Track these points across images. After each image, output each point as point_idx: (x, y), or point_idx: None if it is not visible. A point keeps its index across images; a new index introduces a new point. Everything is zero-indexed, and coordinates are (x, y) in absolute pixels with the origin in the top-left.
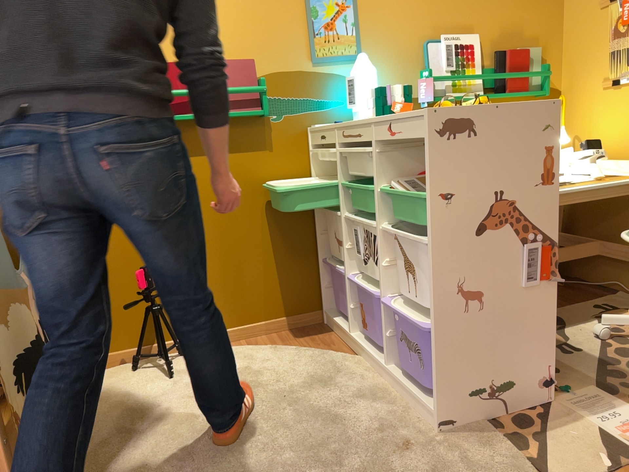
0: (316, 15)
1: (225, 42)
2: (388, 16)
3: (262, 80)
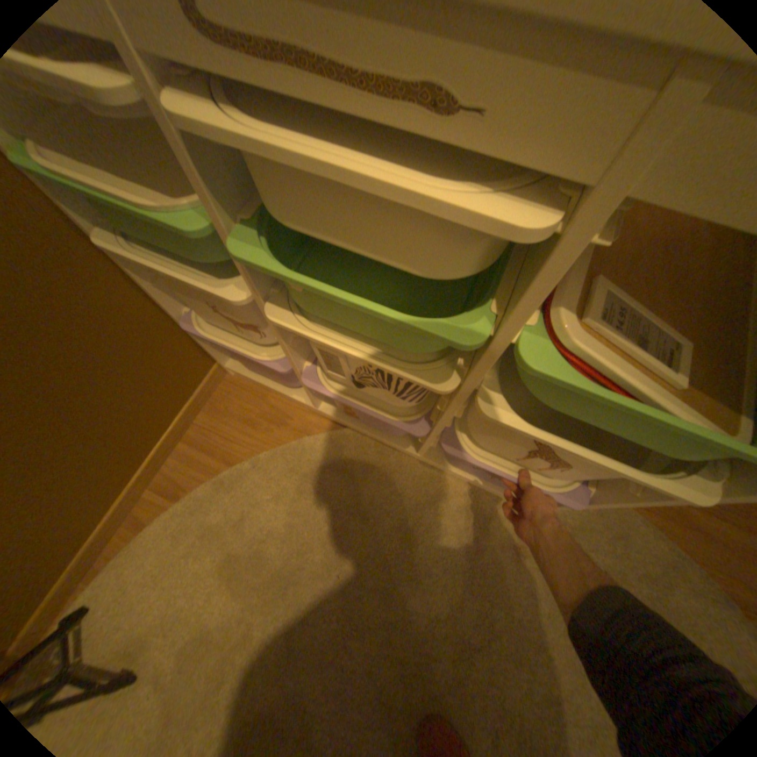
0: None
1: None
2: None
3: None
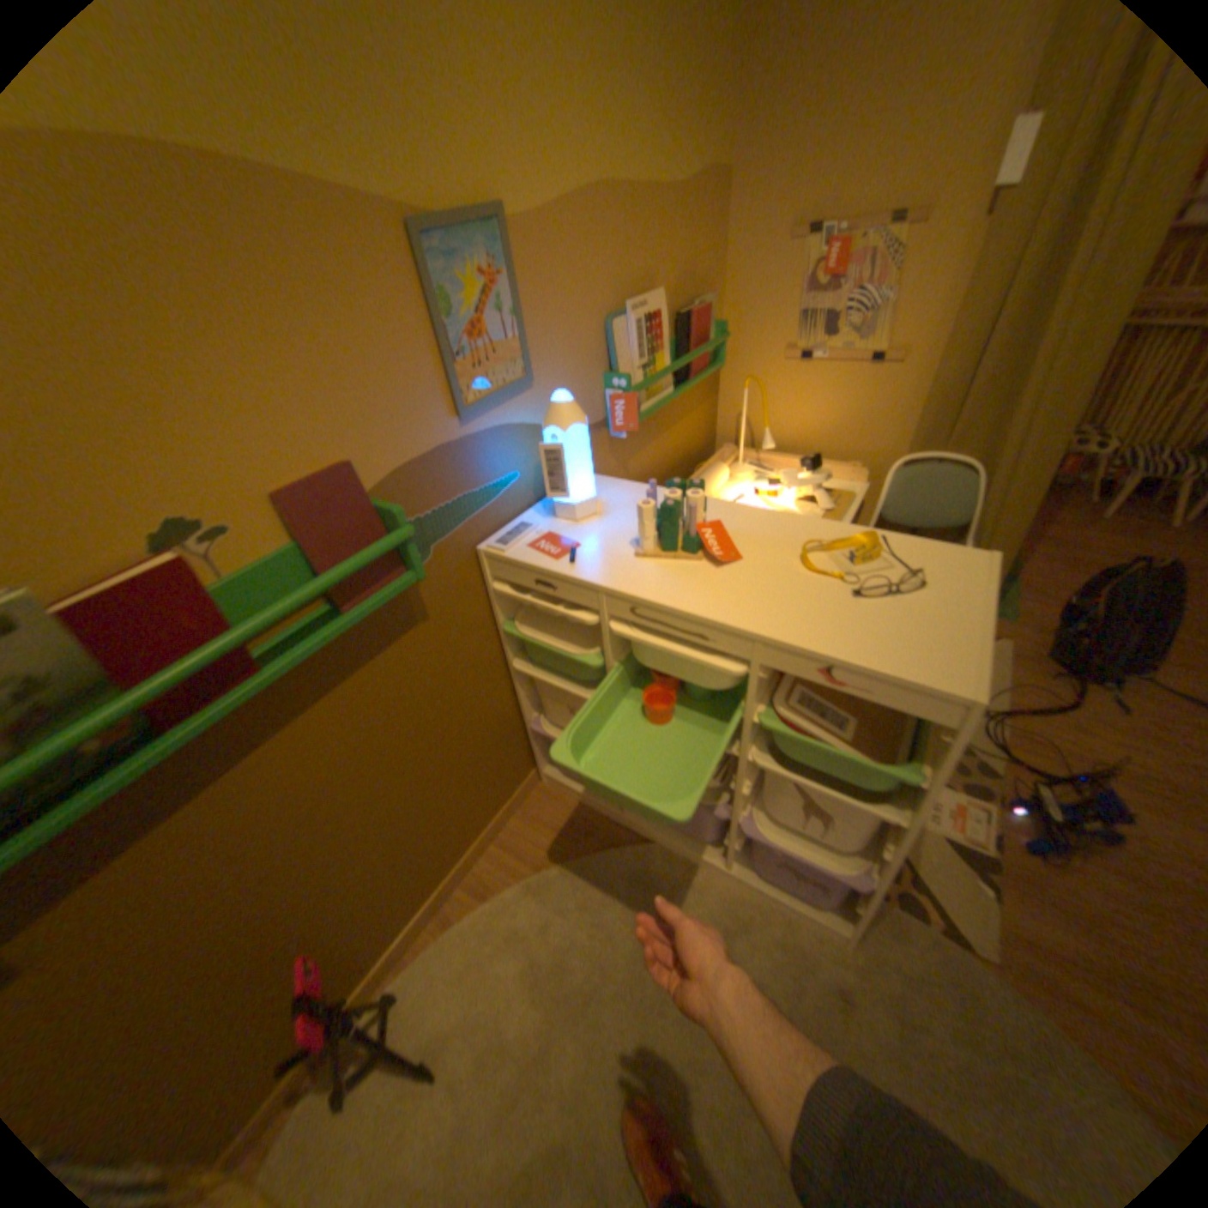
0: (448, 309)
1: (262, 441)
2: (558, 278)
3: (397, 513)
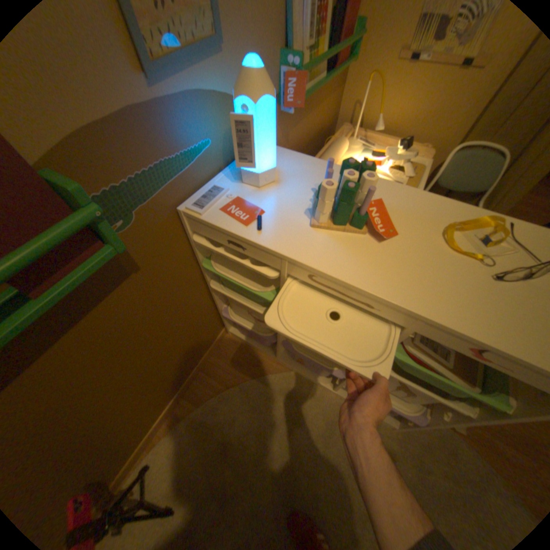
0: None
1: None
2: None
3: (74, 190)
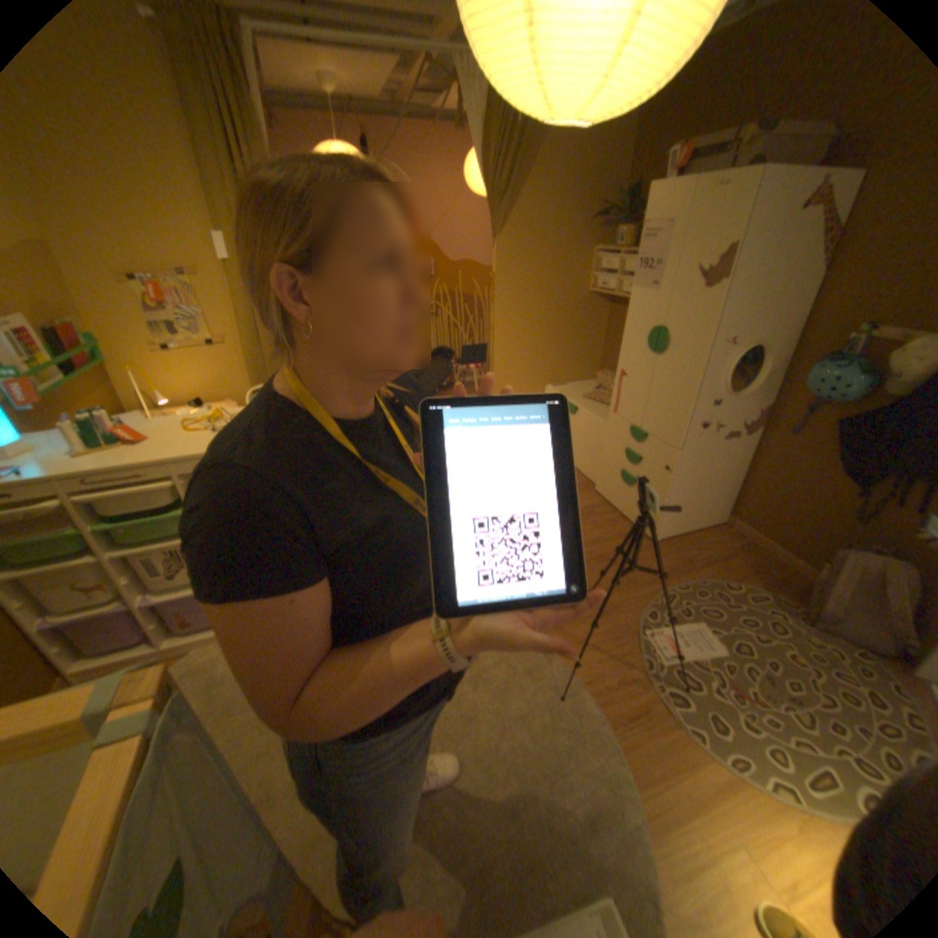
0: None
1: None
2: None
3: None
